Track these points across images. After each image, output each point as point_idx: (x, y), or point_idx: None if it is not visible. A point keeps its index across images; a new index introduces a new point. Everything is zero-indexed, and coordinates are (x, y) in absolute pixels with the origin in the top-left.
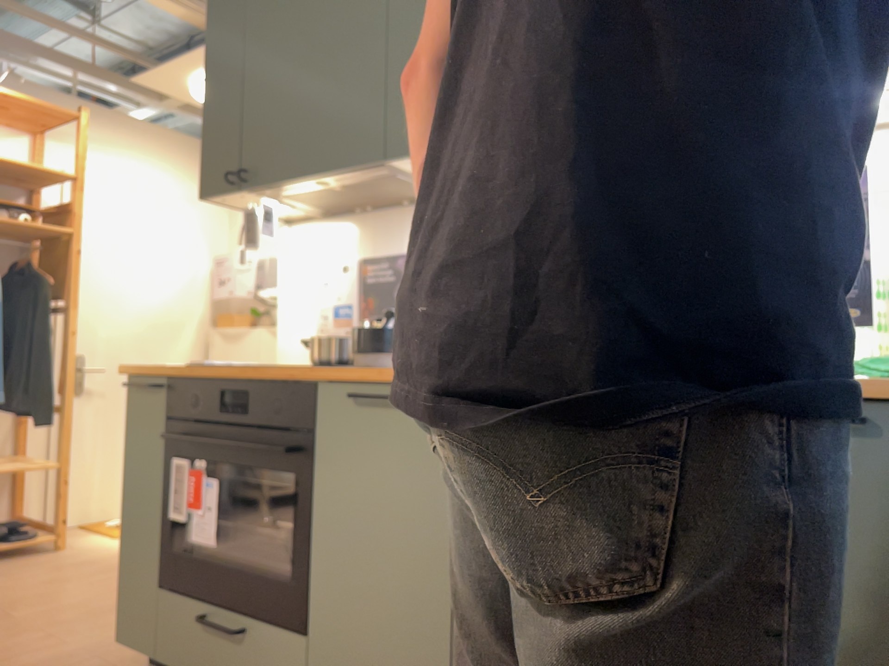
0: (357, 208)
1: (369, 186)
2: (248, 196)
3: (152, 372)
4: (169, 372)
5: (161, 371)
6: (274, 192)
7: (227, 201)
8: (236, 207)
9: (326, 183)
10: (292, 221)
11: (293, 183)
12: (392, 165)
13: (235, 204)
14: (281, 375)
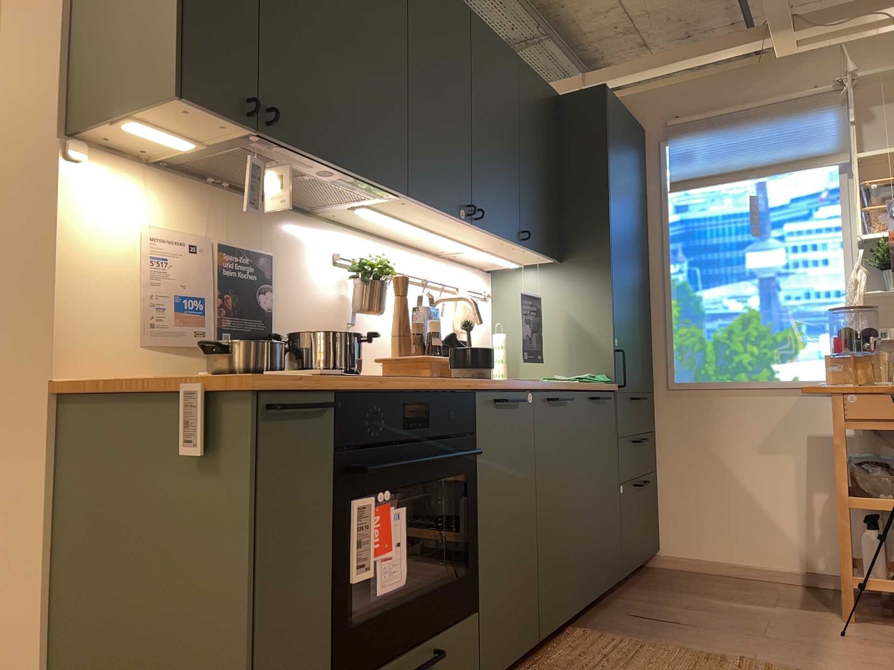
0: (214, 179)
1: (318, 186)
2: (226, 130)
3: (317, 385)
4: (329, 385)
5: (337, 382)
6: (271, 150)
7: (179, 113)
8: (148, 115)
9: (323, 173)
10: (86, 141)
11: (315, 161)
12: (389, 194)
13: (168, 116)
14: (447, 386)
